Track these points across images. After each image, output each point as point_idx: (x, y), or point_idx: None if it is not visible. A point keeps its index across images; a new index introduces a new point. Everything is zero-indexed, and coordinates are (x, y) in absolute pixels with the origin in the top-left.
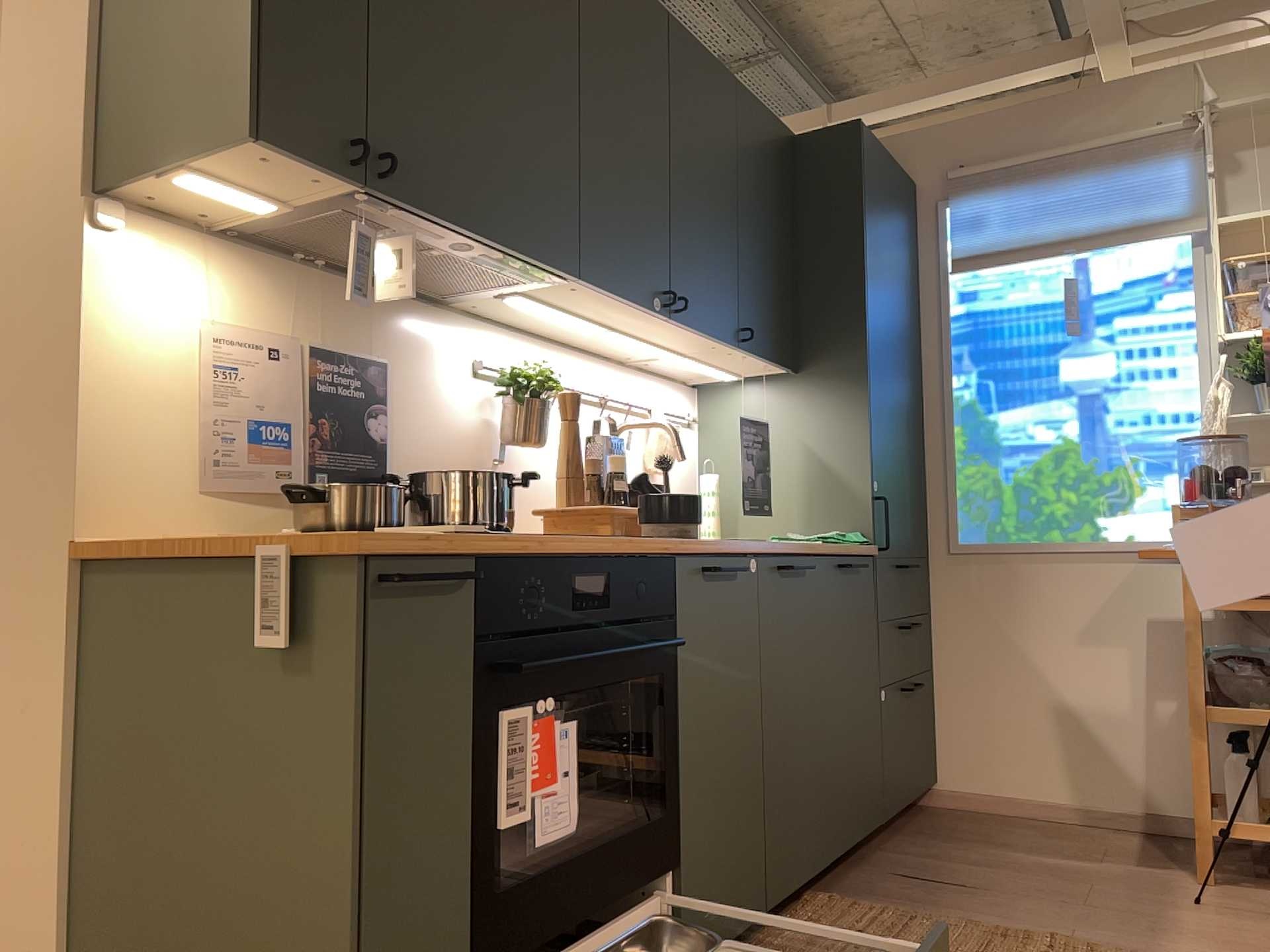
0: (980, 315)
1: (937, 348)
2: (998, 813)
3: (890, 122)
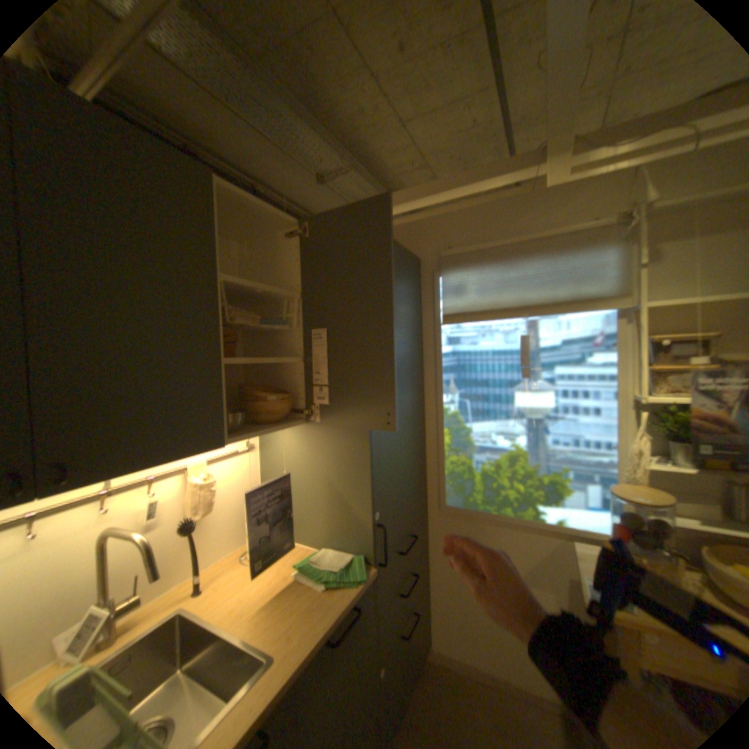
0: (461, 354)
1: (433, 374)
2: (466, 679)
3: (406, 212)
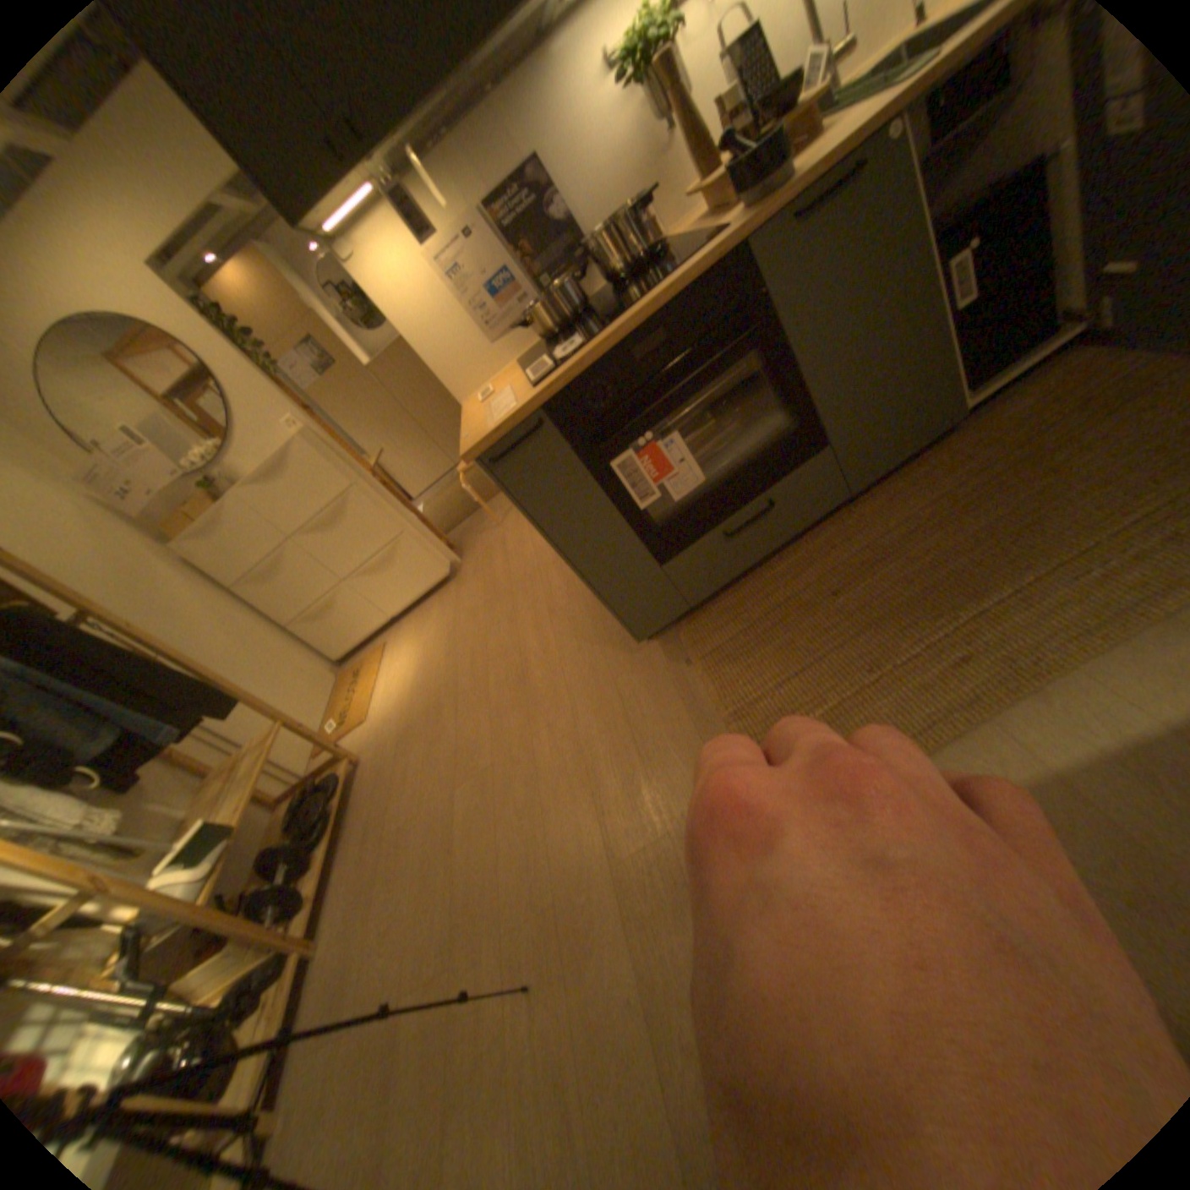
0: None
1: None
2: None
3: None
